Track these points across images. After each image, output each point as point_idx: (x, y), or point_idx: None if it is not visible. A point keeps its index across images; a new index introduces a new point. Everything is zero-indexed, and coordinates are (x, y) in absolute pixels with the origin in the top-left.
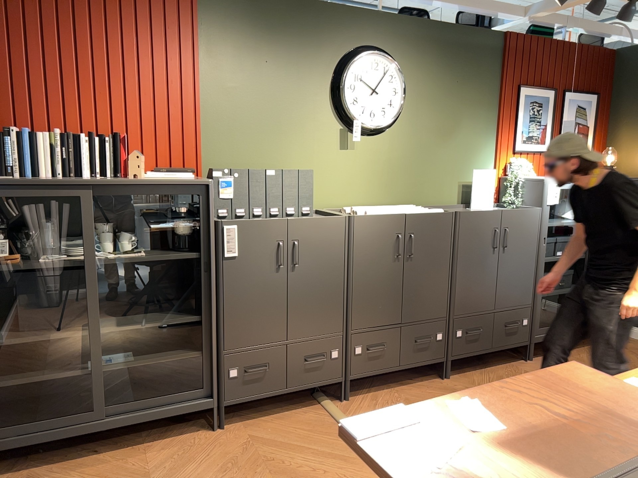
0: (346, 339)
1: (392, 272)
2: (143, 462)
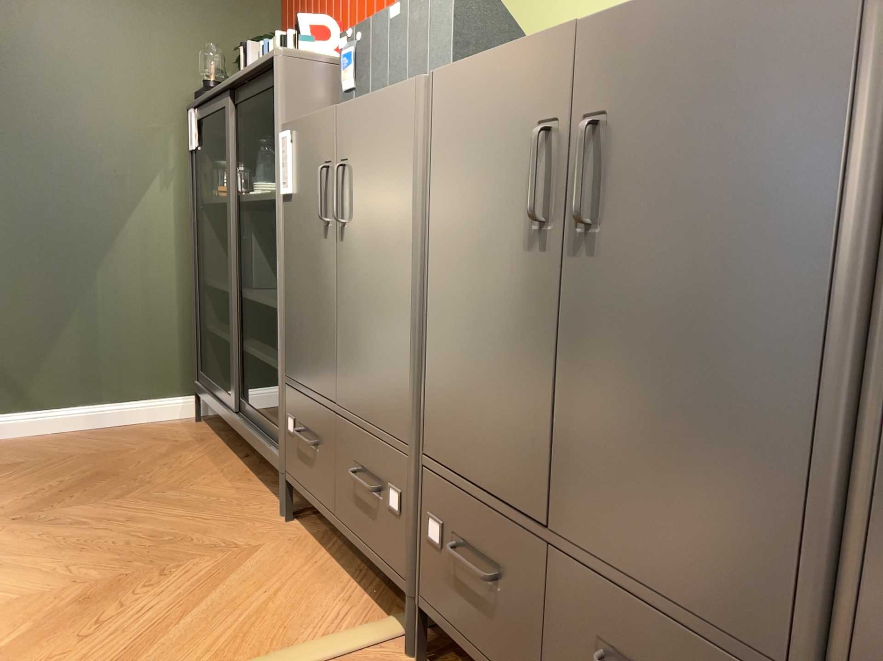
0: (416, 472)
1: (518, 287)
2: (208, 483)
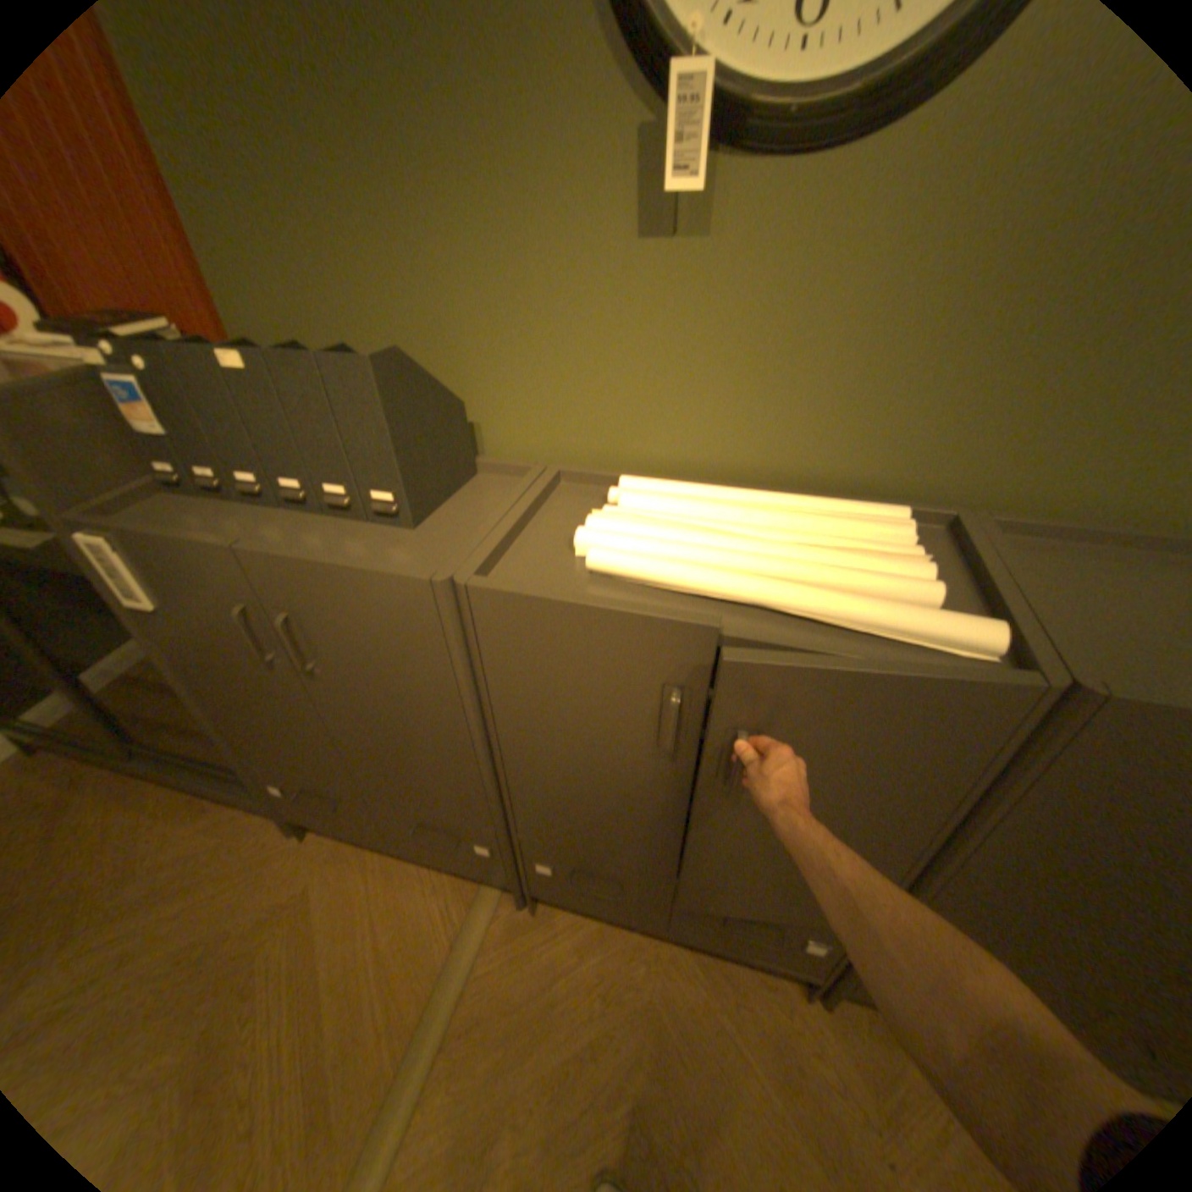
0: (510, 839)
1: (641, 774)
2: (164, 842)
